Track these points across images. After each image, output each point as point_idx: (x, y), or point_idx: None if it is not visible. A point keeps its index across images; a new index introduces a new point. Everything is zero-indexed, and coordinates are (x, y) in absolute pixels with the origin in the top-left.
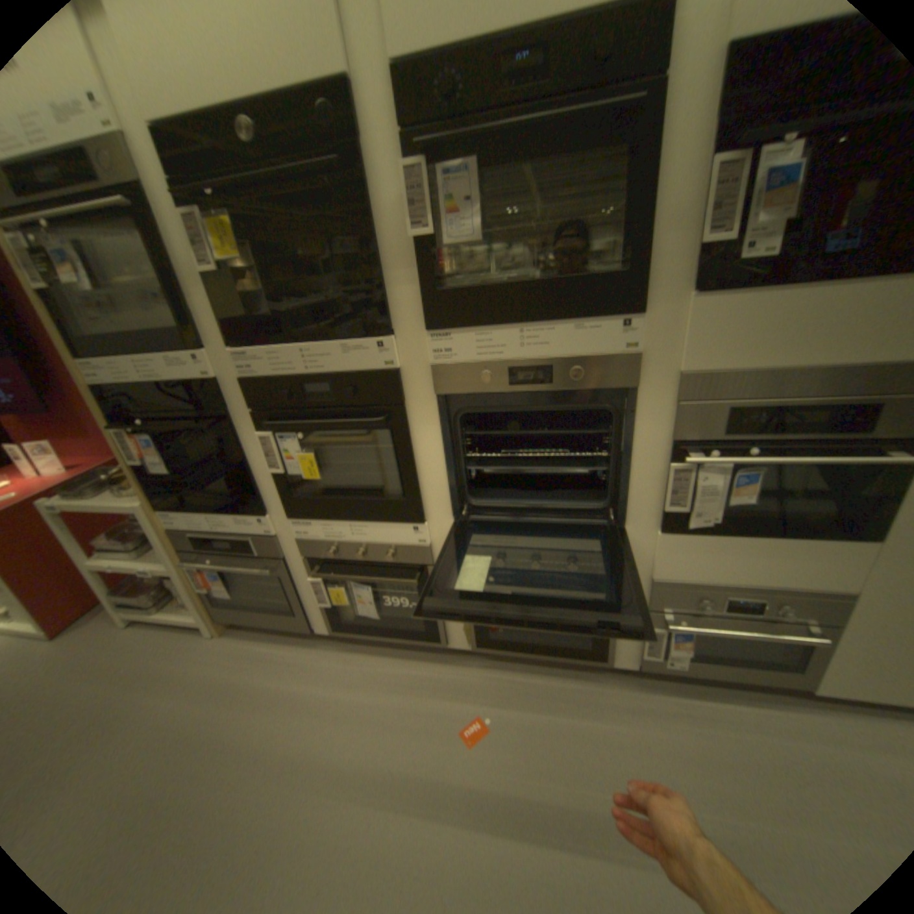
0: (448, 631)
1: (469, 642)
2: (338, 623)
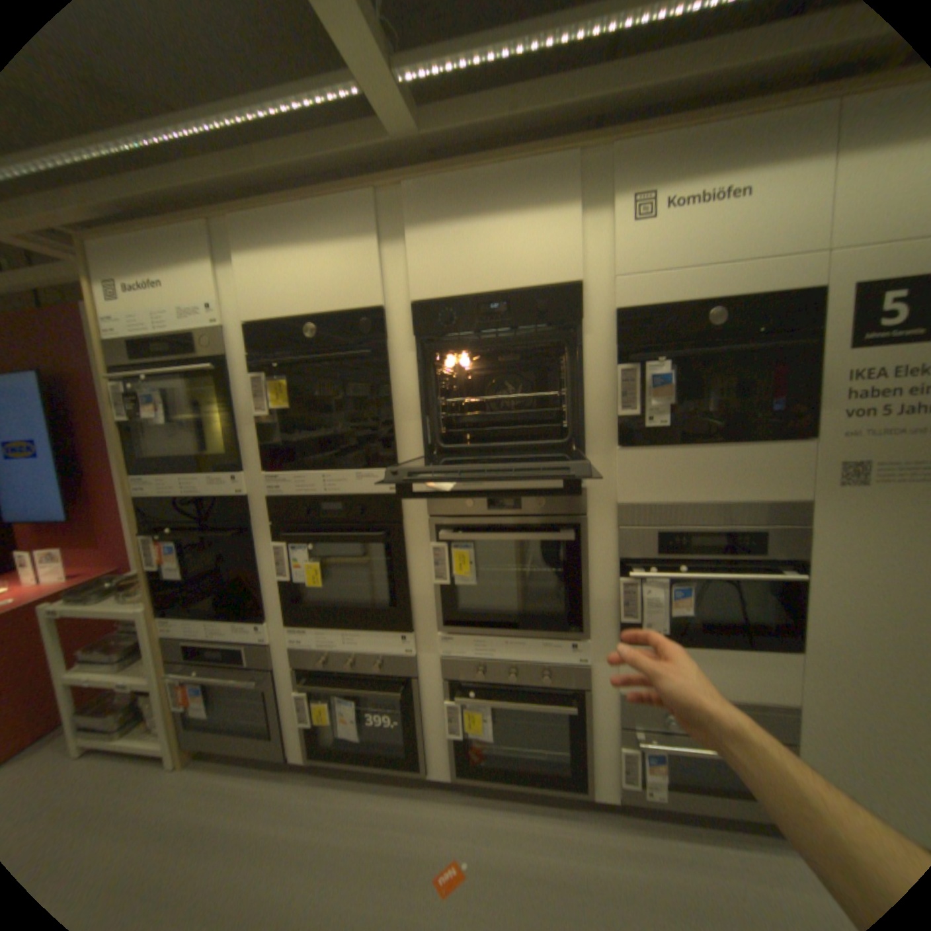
0: (428, 757)
1: (449, 771)
2: (314, 748)
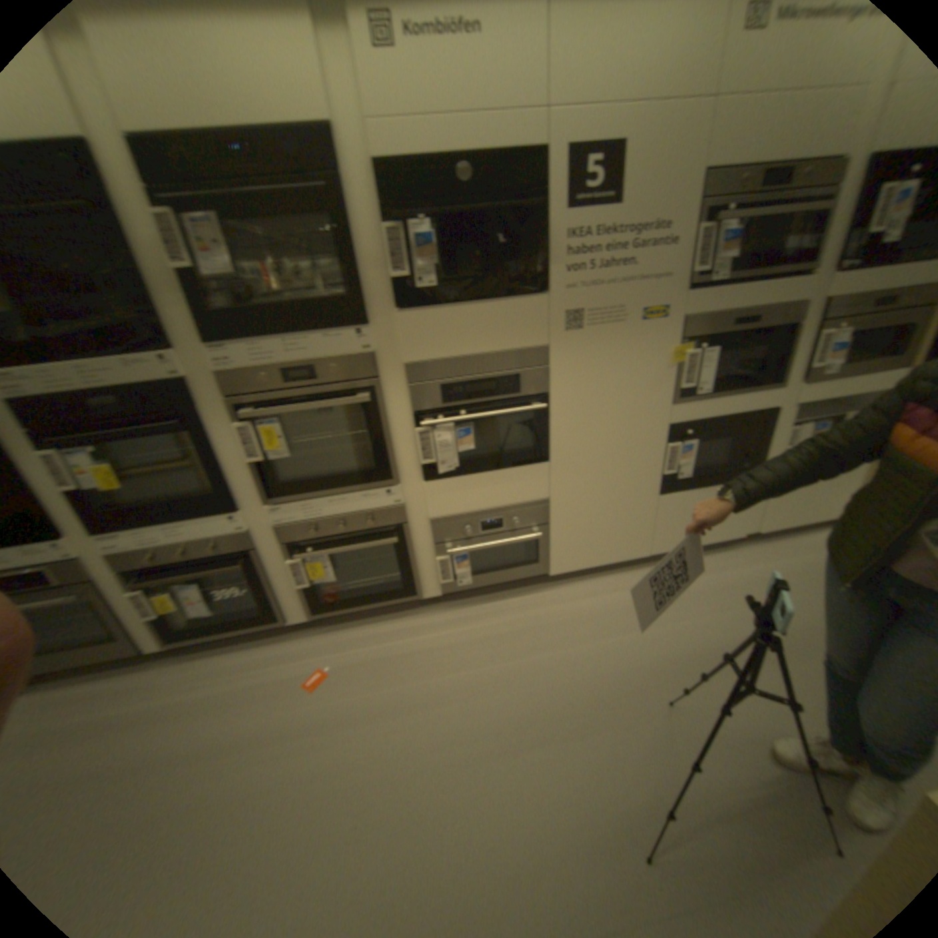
0: (280, 610)
1: (301, 614)
2: (163, 636)
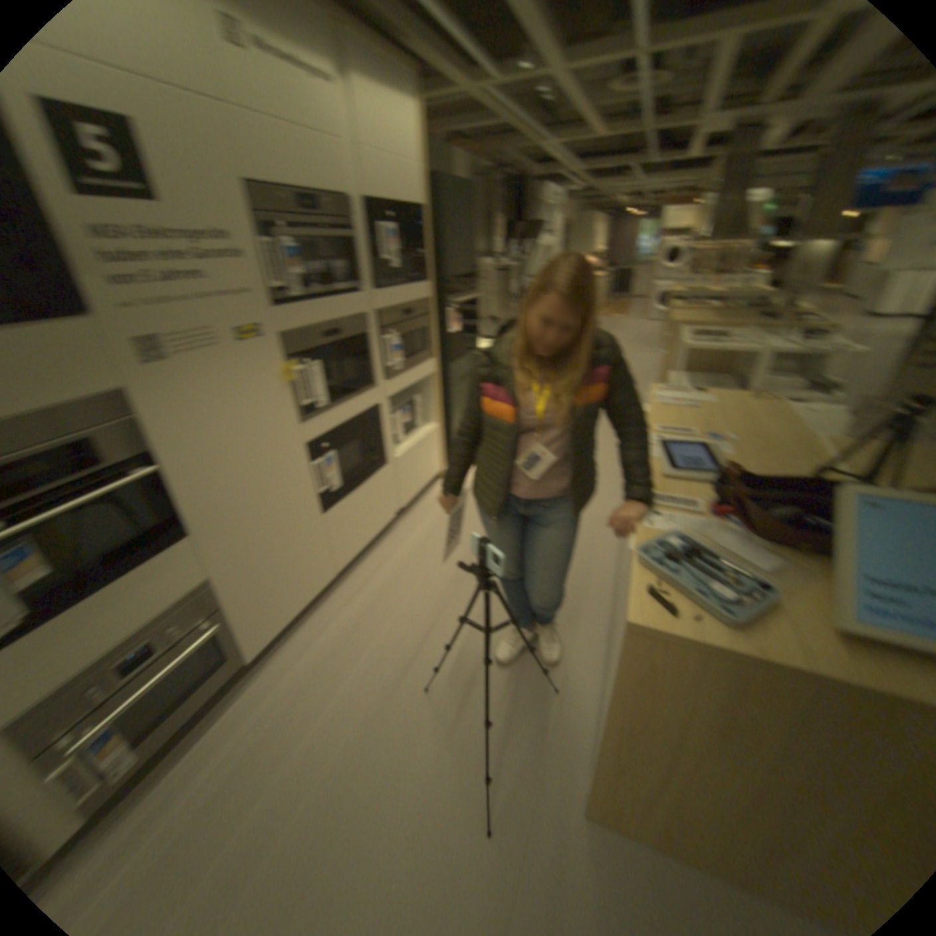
0: None
1: None
2: None
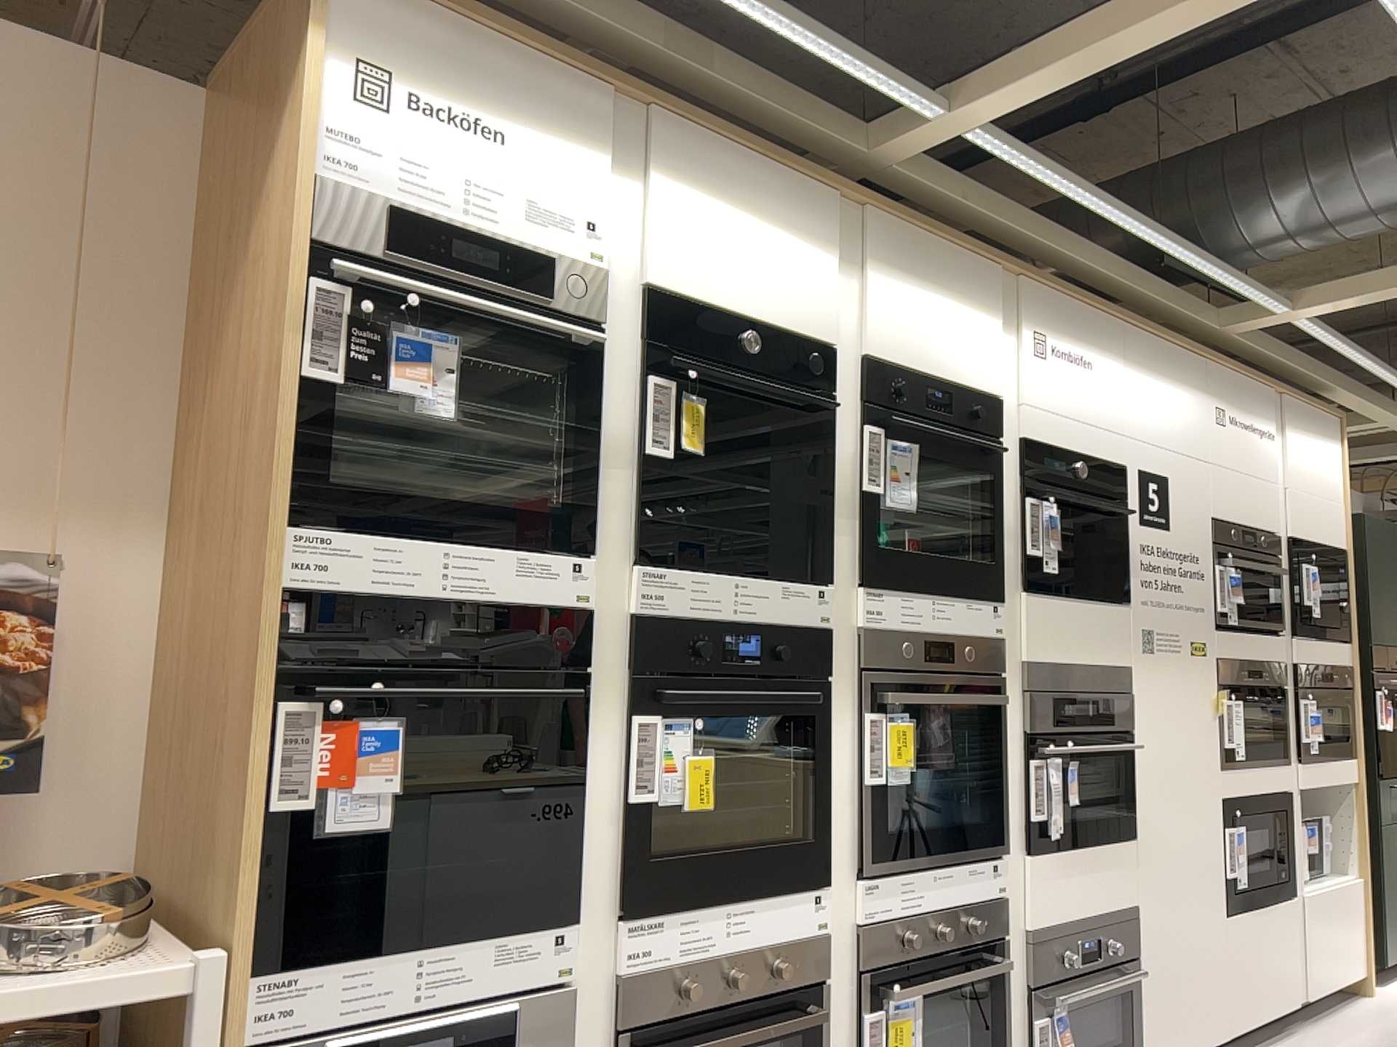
0: None
1: None
2: None
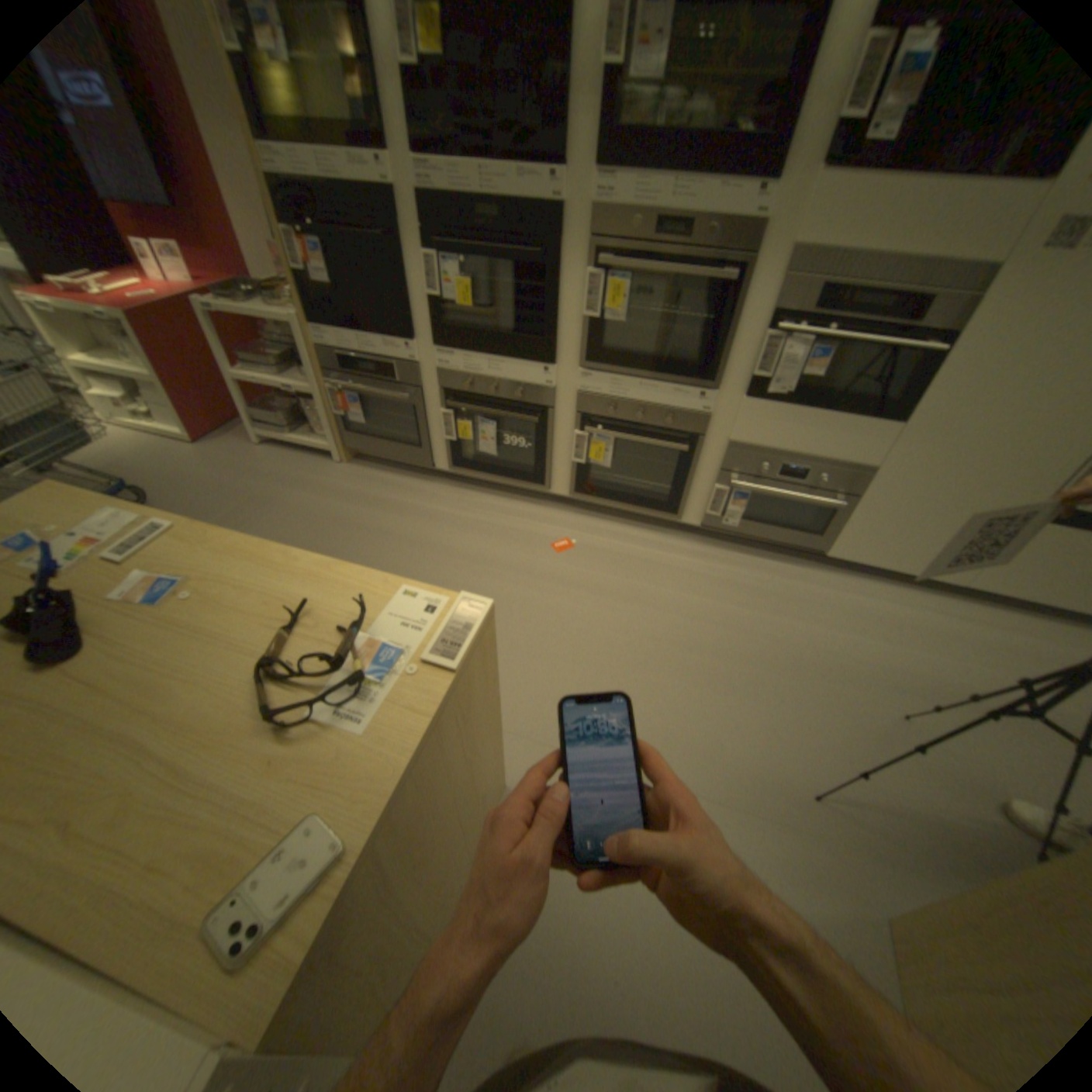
0: (554, 477)
1: (569, 489)
2: (460, 460)
